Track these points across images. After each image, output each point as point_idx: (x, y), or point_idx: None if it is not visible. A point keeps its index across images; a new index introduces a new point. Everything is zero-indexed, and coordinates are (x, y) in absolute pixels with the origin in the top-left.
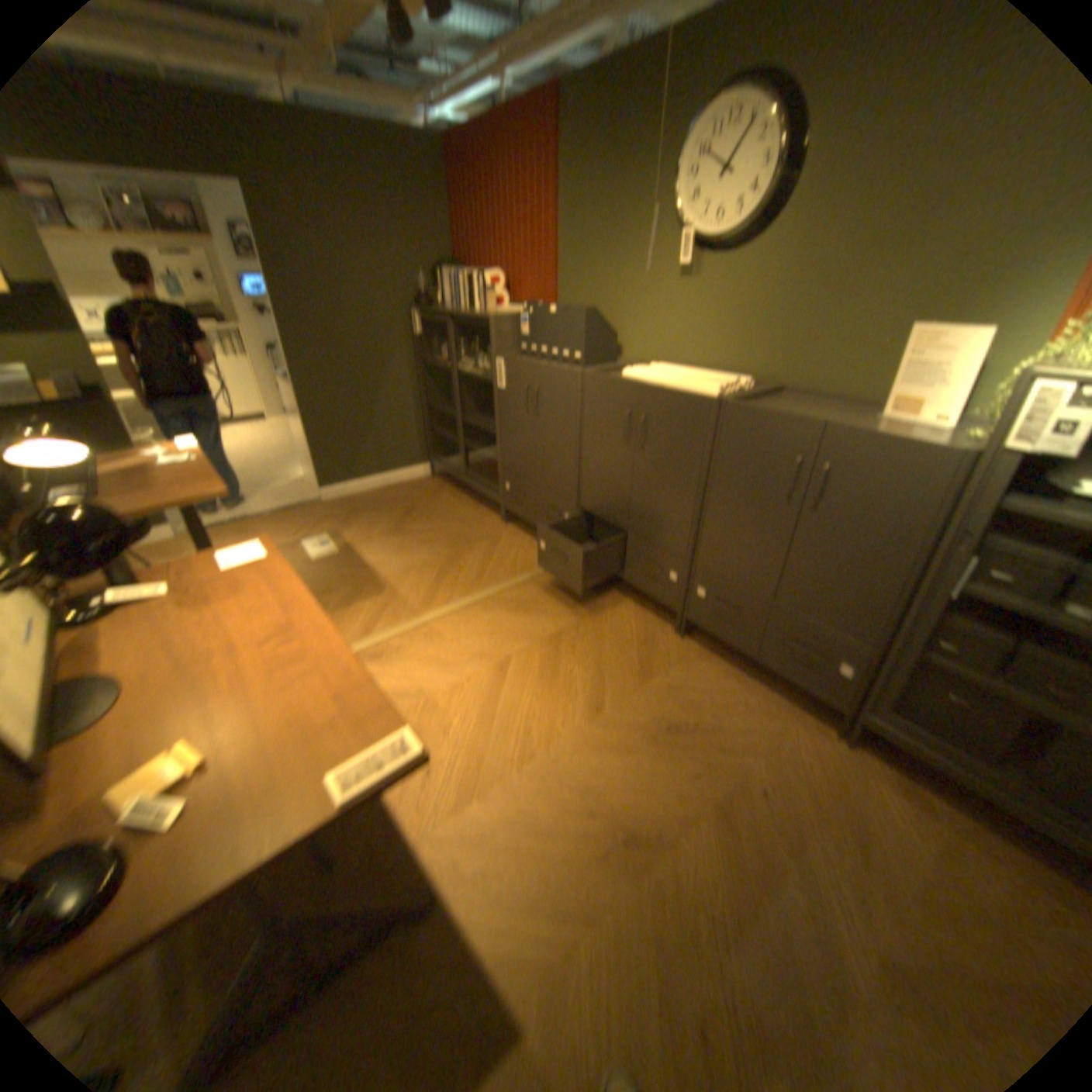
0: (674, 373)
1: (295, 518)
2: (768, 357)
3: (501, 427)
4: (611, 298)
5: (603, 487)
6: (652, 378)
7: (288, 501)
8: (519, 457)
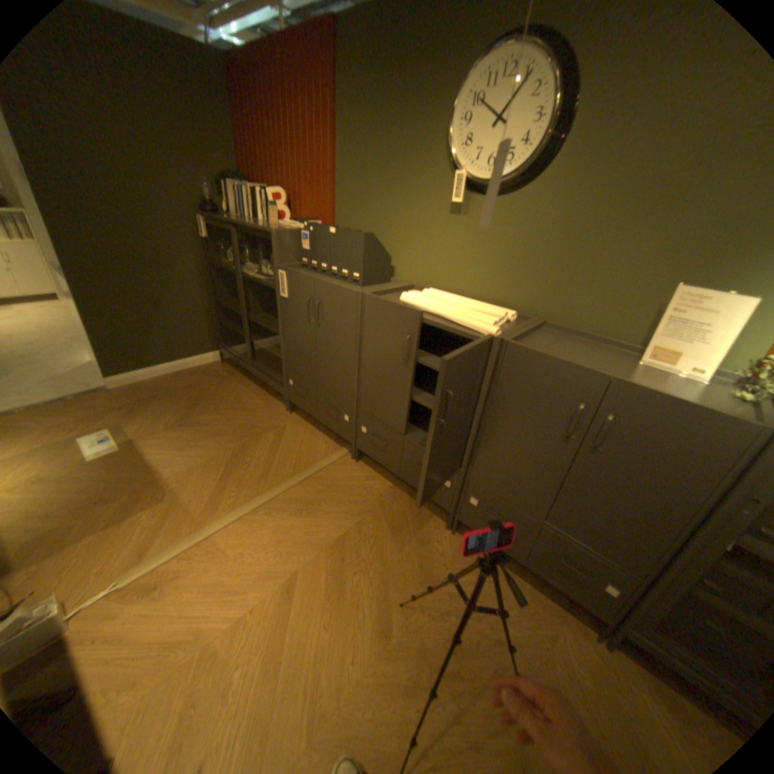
0: (448, 304)
1: (75, 414)
2: (530, 294)
3: (285, 333)
4: (385, 226)
5: (382, 399)
6: (430, 308)
7: (70, 393)
8: (303, 361)
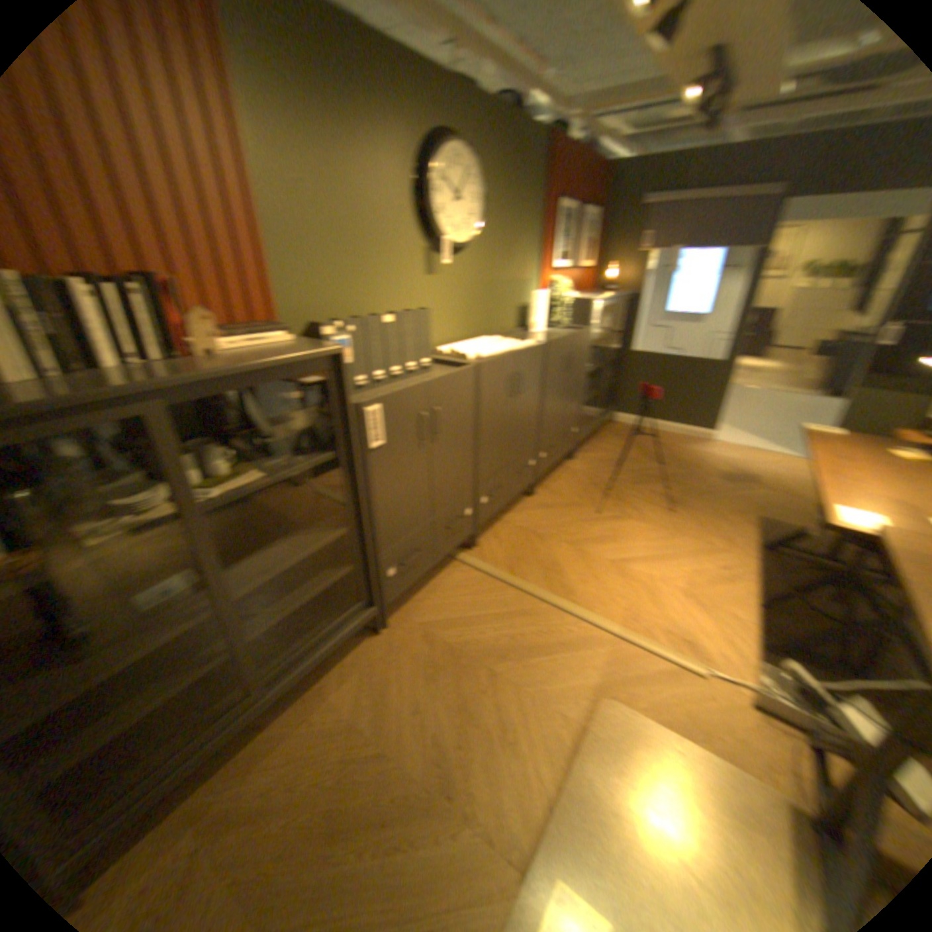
0: (489, 346)
1: None
2: (481, 323)
3: (377, 507)
4: (366, 303)
5: (497, 451)
6: (504, 350)
7: None
8: (412, 515)
